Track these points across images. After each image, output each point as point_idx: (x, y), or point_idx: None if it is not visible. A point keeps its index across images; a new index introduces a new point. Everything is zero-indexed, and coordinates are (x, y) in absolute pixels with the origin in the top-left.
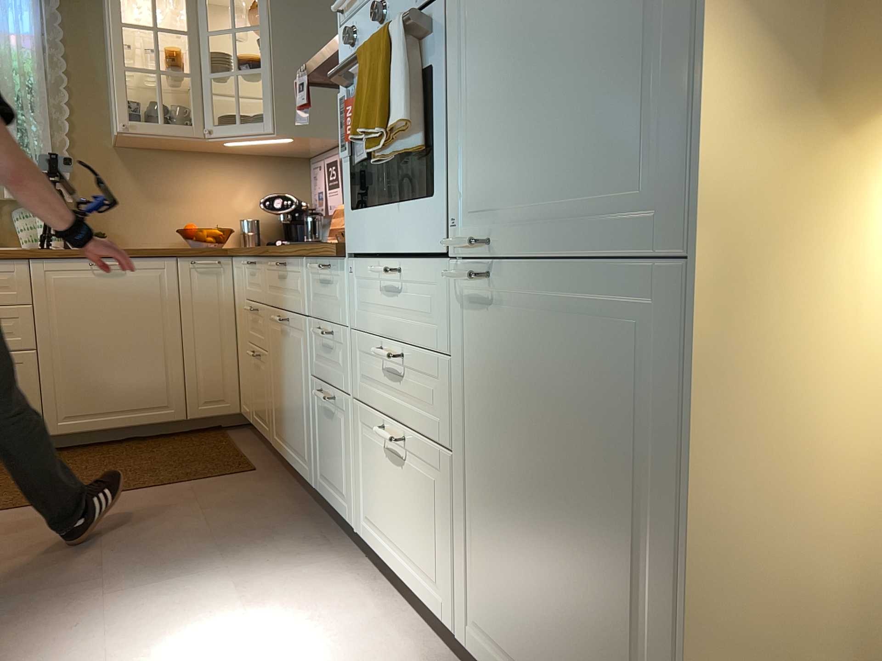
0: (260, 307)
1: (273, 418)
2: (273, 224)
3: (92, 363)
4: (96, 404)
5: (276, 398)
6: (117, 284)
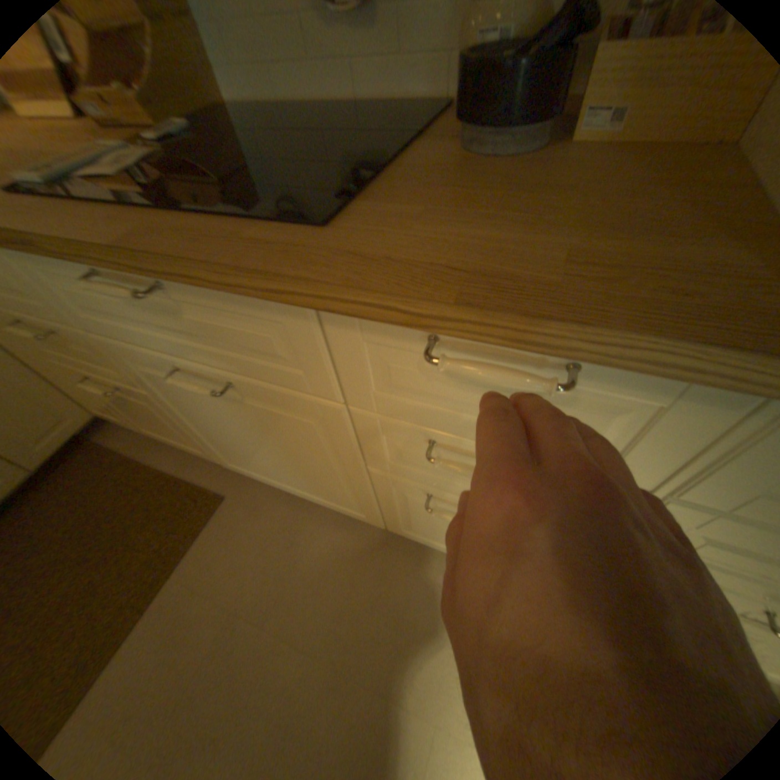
0: (60, 331)
1: (214, 452)
2: None
3: None
4: None
5: (218, 443)
6: None
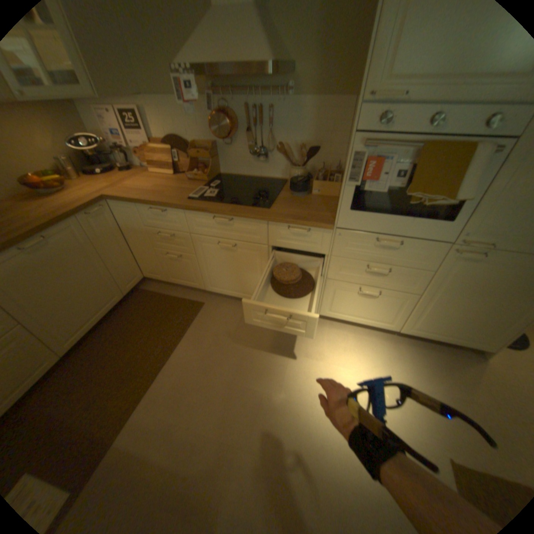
0: (176, 234)
1: (206, 281)
2: (71, 155)
3: (62, 306)
4: (77, 323)
5: (212, 274)
6: (47, 252)
